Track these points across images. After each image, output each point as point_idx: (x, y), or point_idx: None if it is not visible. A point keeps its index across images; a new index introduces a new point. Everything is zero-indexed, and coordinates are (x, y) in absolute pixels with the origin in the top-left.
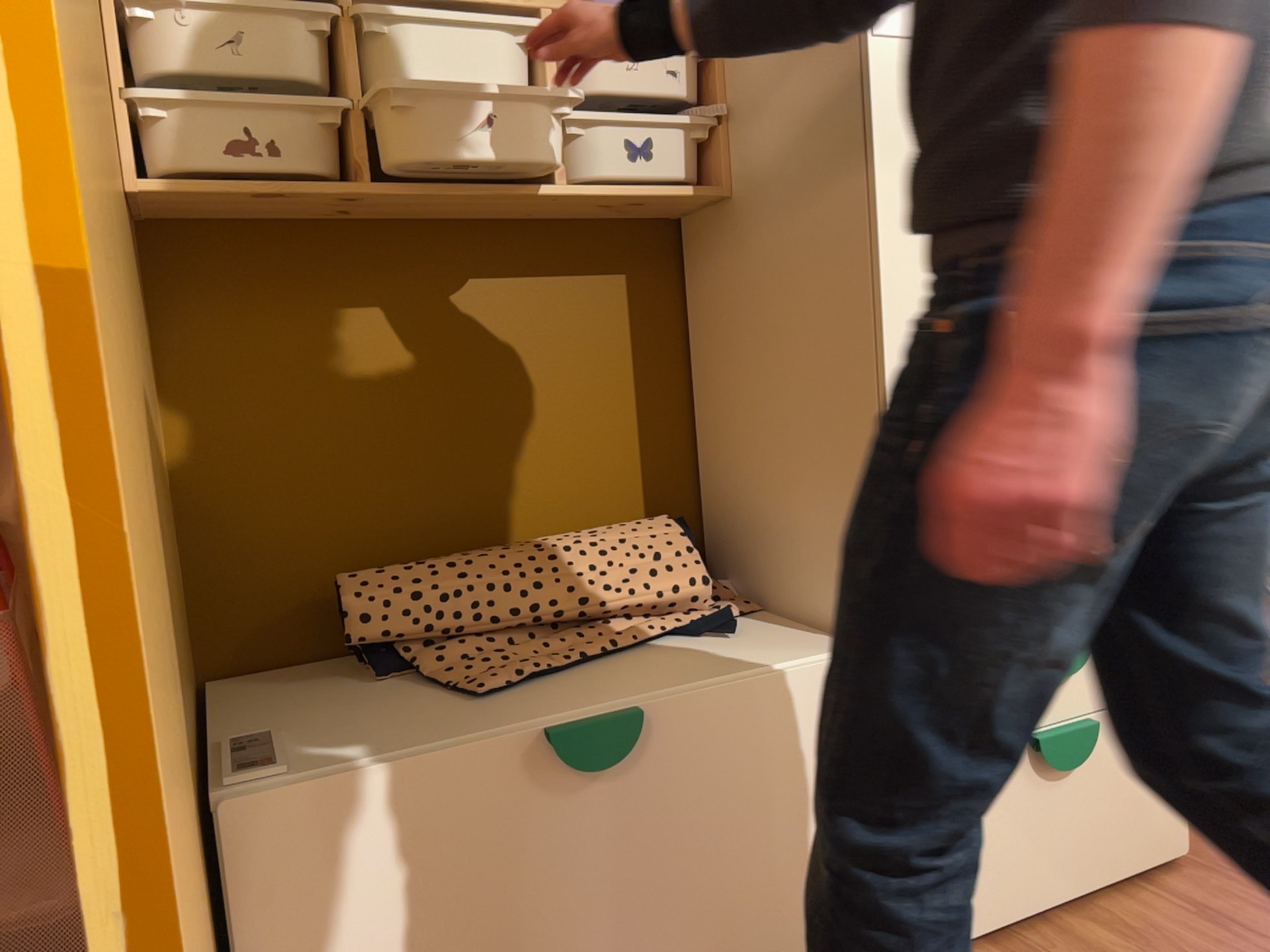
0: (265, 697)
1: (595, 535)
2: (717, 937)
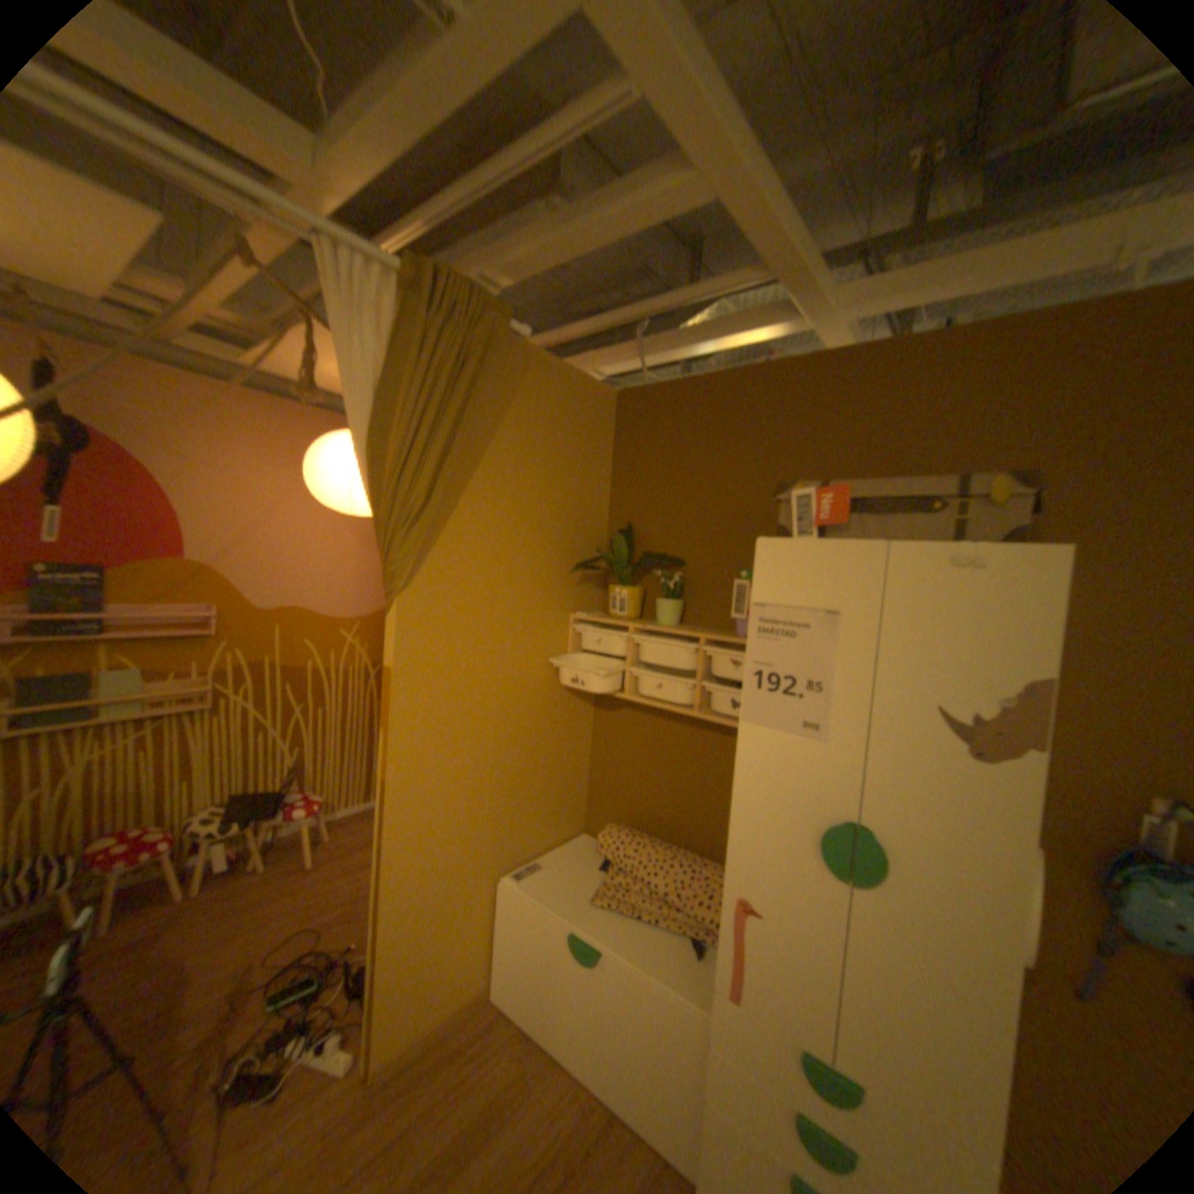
0: (575, 853)
1: (701, 868)
2: (617, 1075)
